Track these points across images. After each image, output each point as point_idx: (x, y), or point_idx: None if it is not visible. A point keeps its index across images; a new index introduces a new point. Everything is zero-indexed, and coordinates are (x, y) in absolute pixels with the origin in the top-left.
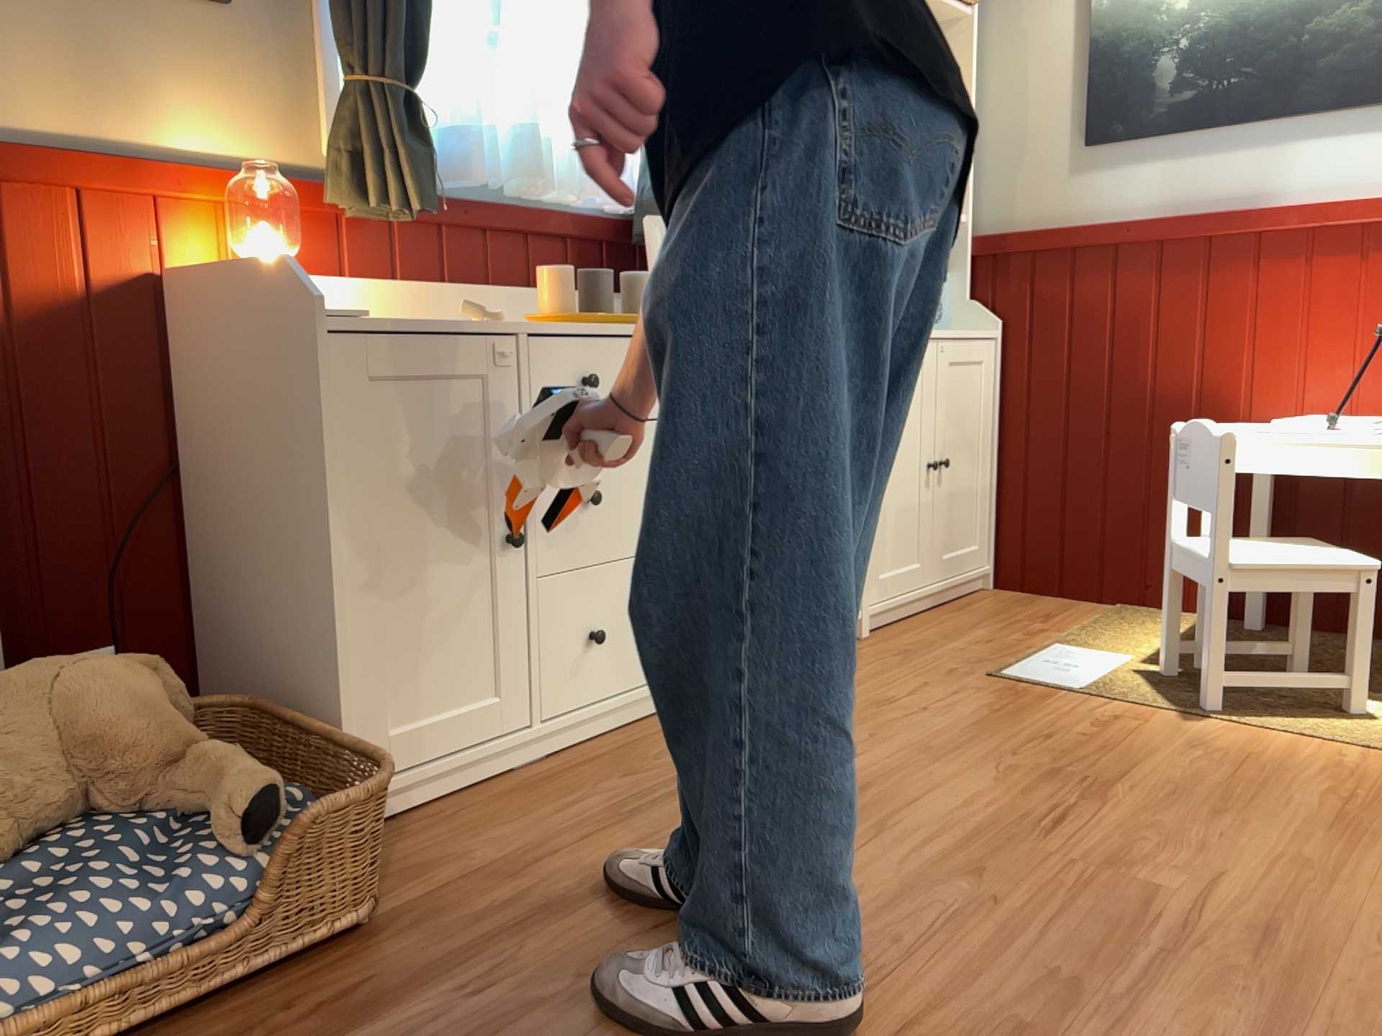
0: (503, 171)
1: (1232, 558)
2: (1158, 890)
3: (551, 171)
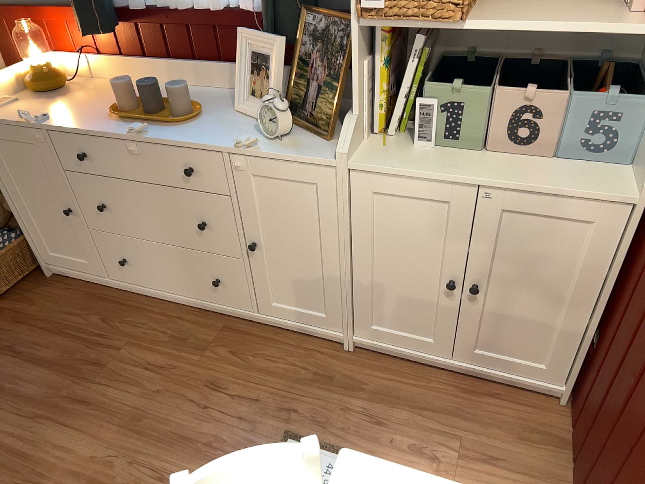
0: None
1: None
2: None
3: None
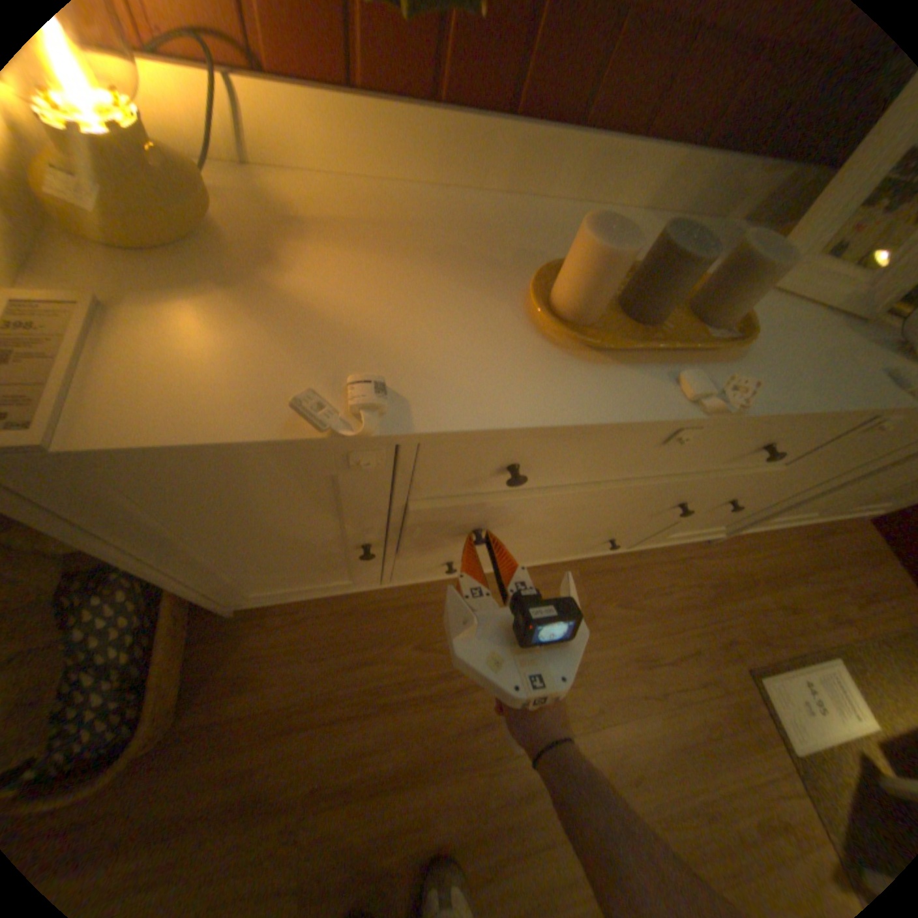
0: None
1: None
2: None
3: None
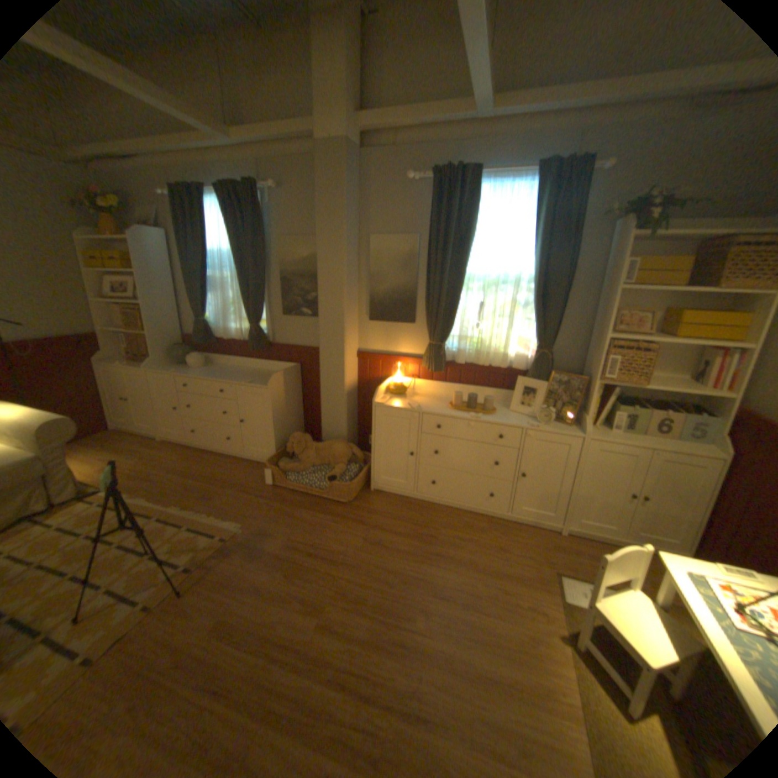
0: (475, 359)
1: (606, 608)
2: (415, 623)
3: (496, 358)
